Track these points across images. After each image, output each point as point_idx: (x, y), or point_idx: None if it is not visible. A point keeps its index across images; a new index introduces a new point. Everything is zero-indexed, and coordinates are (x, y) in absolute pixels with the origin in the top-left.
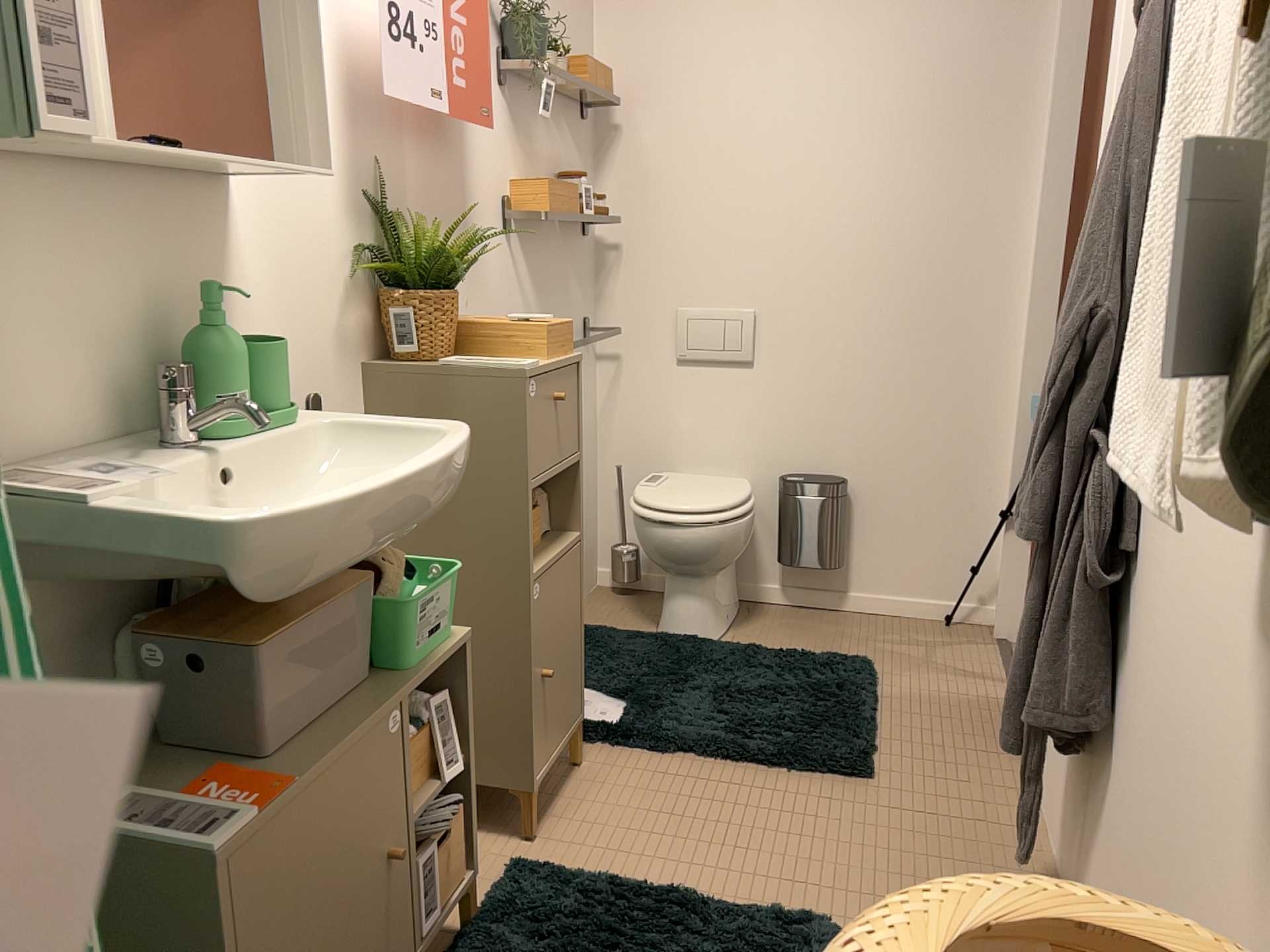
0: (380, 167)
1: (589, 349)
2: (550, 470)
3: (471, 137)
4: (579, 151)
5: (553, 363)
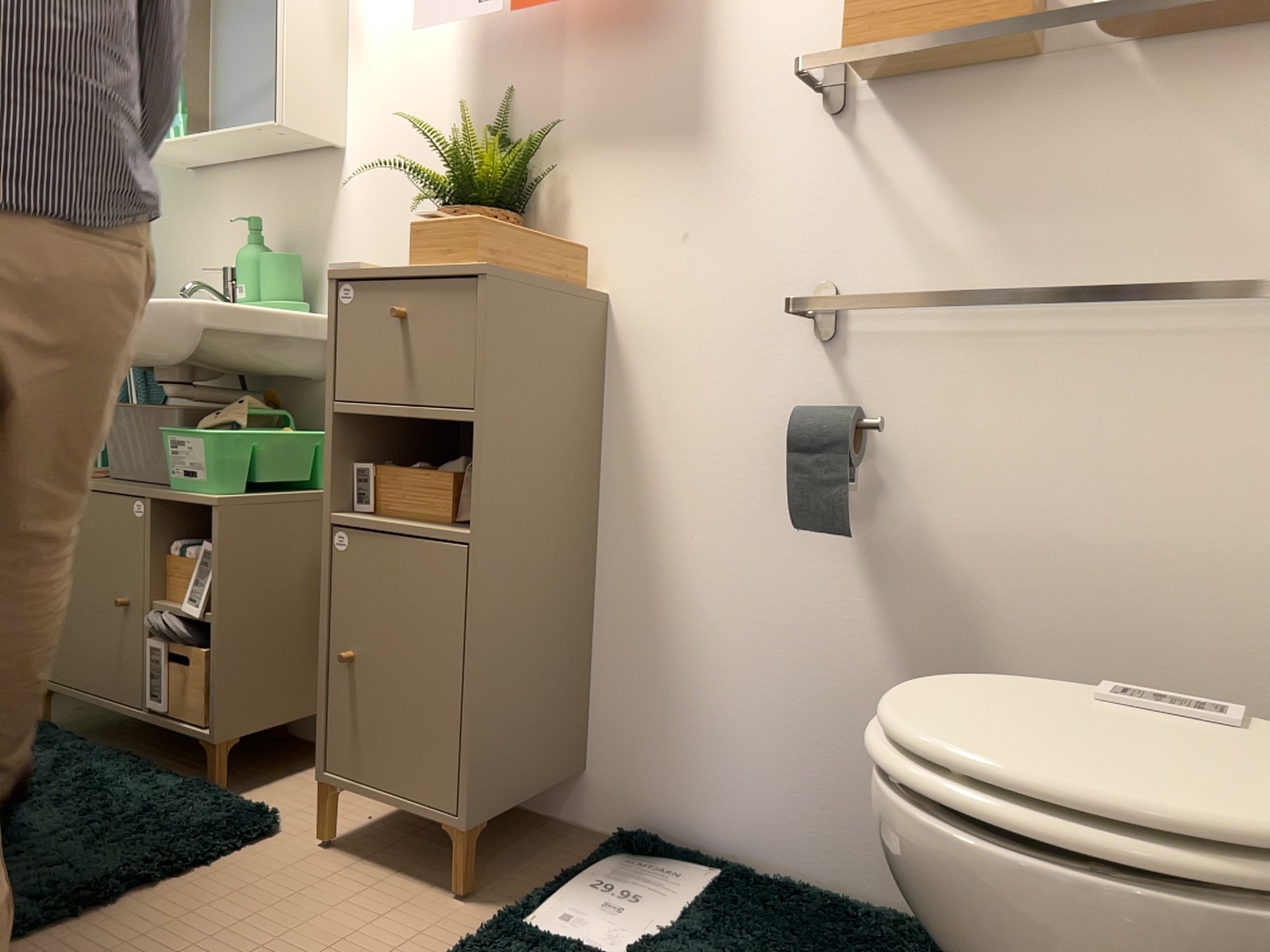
0: (514, 100)
1: None
2: (386, 405)
3: (721, 2)
4: None
5: (404, 273)
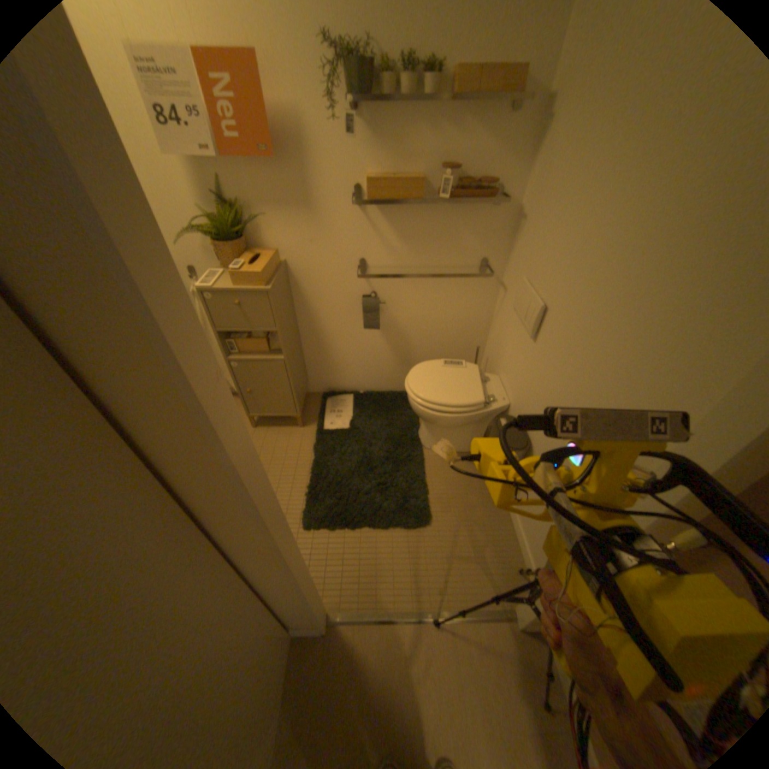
0: (217, 177)
1: (487, 277)
2: (237, 329)
3: (310, 149)
4: (499, 136)
5: (231, 289)
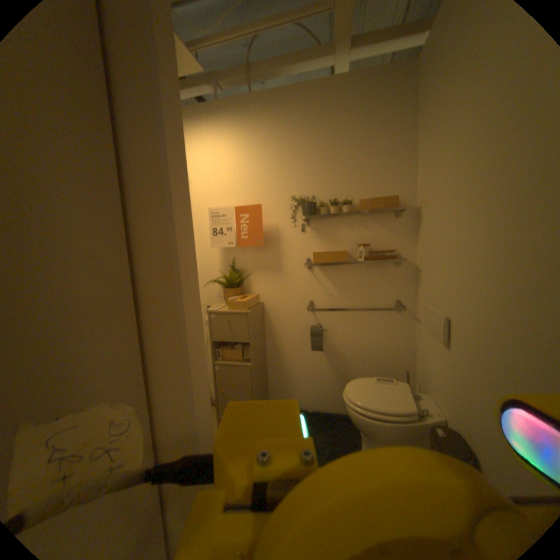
0: (234, 258)
1: (405, 313)
2: (225, 339)
3: (283, 242)
4: (392, 228)
5: (227, 311)
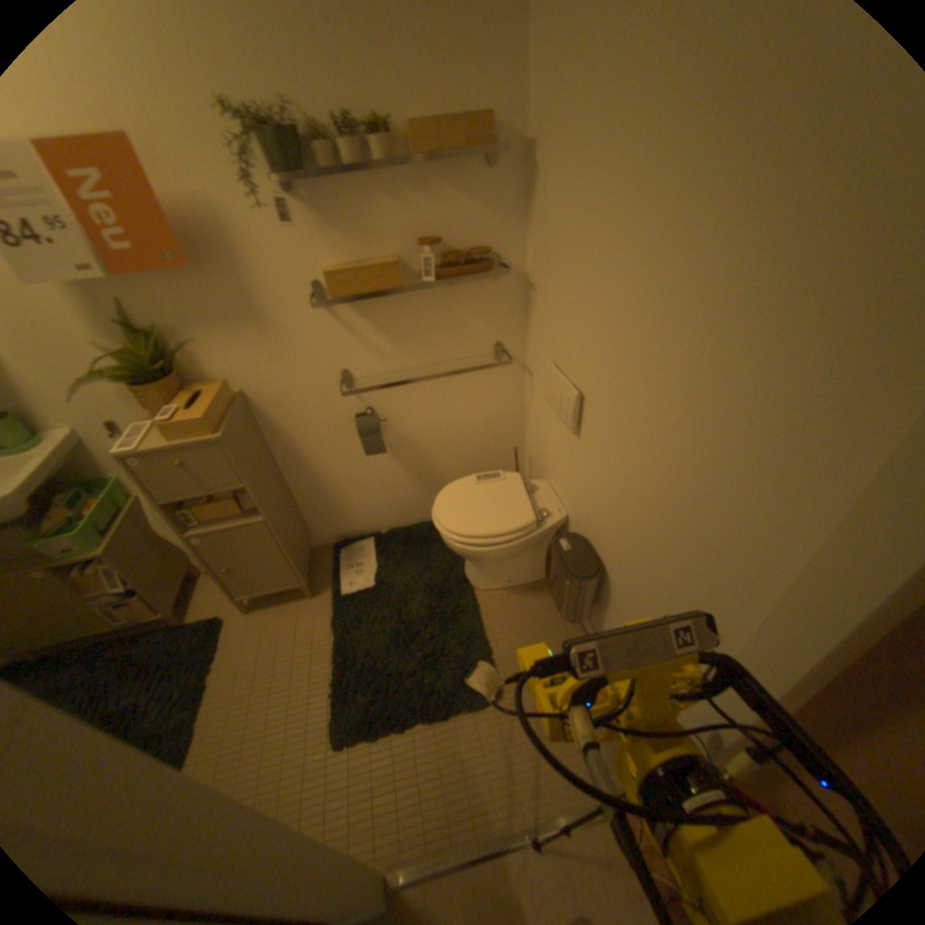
0: (116, 302)
1: (505, 364)
2: (186, 496)
3: (239, 248)
4: (478, 198)
5: (162, 447)
